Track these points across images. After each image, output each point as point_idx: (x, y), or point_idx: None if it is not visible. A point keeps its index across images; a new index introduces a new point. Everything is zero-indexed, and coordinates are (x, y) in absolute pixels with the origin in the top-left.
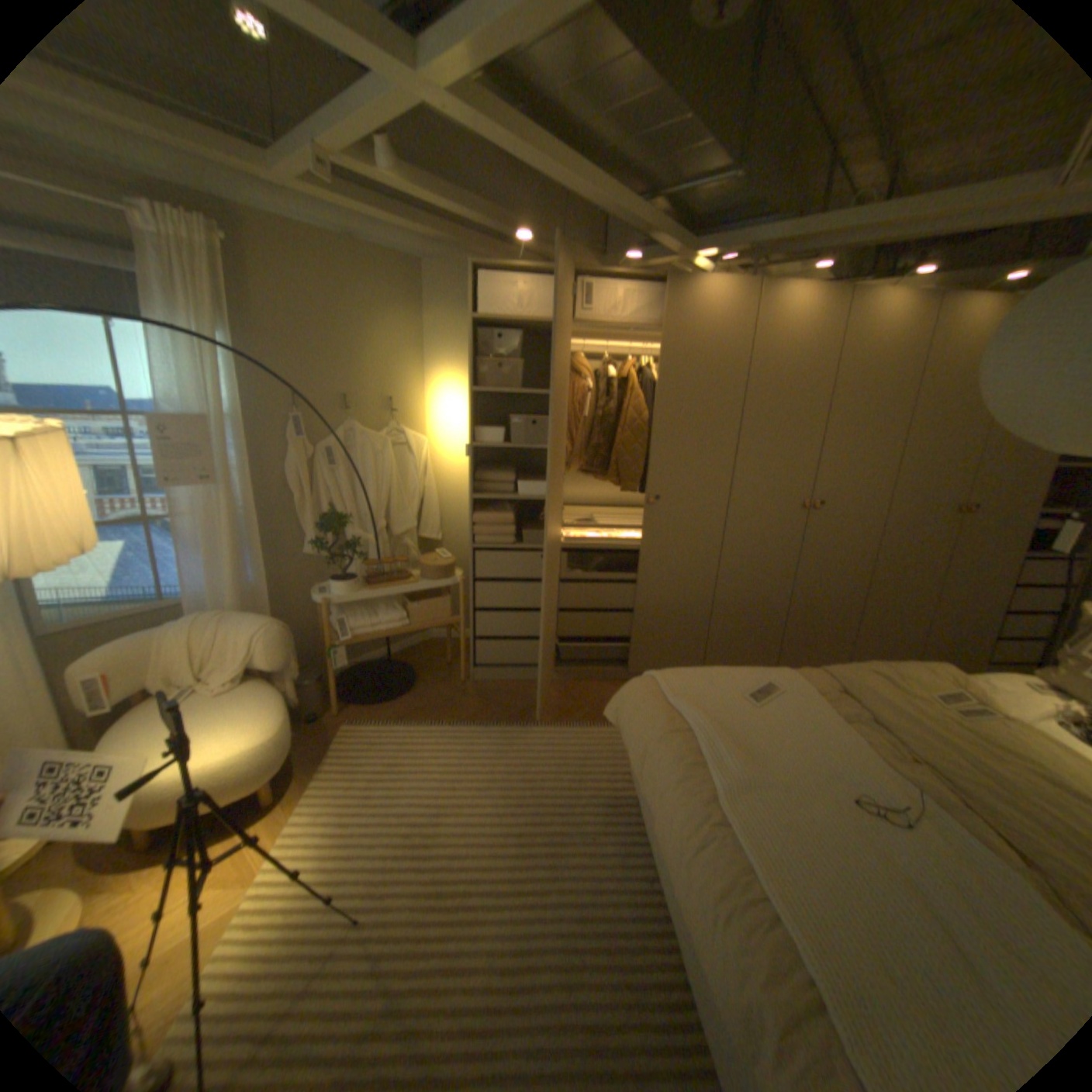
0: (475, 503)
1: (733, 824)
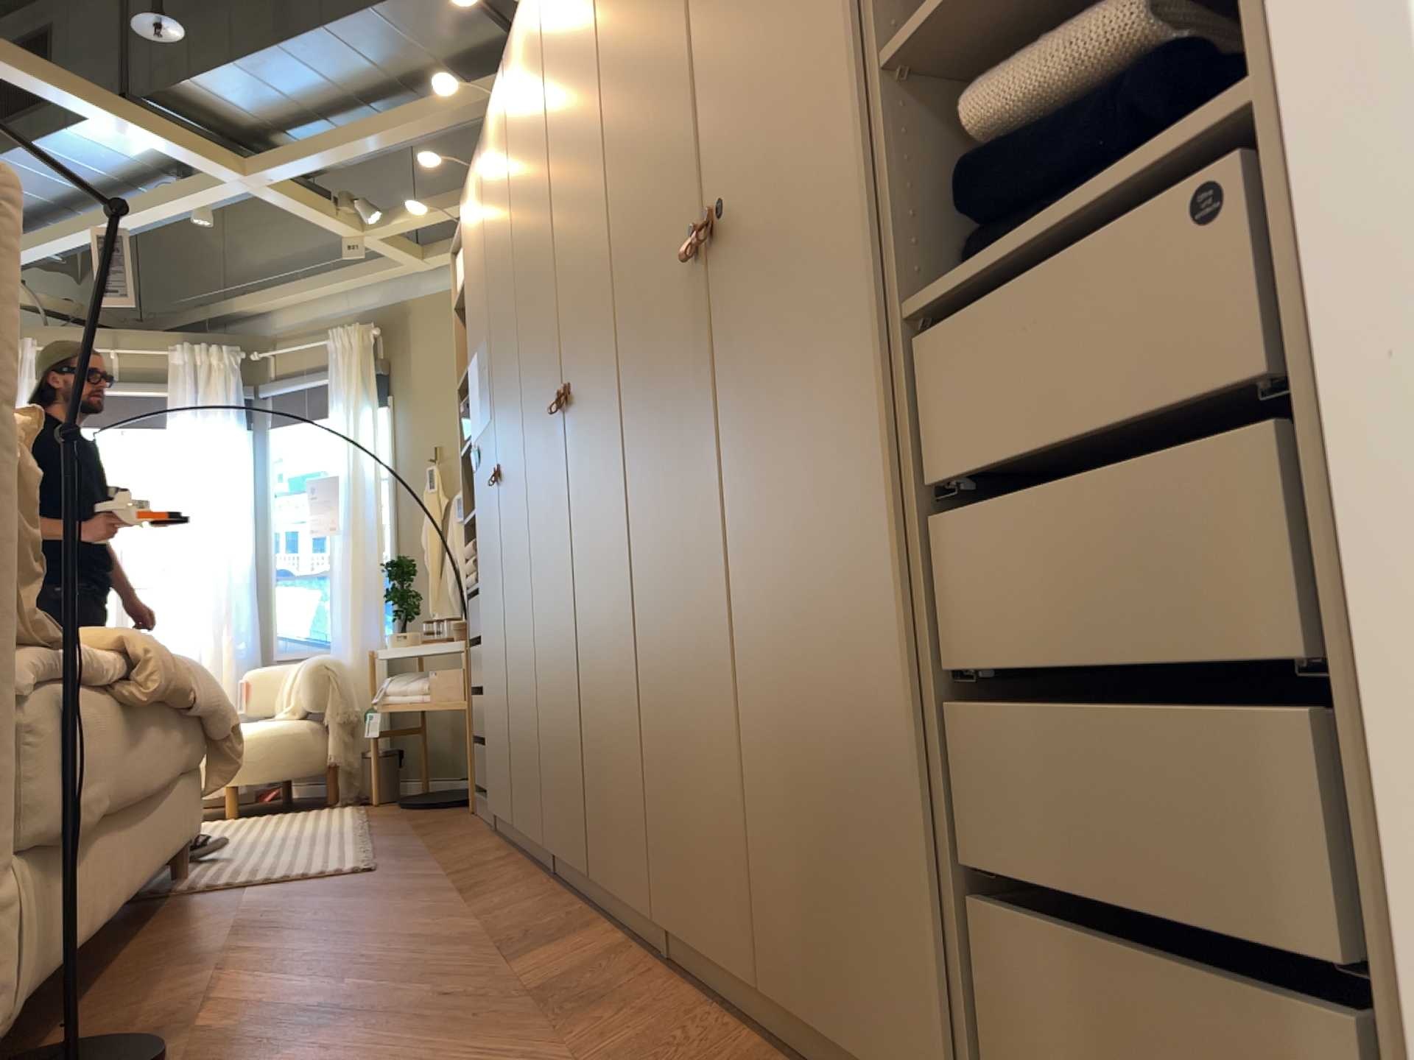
0: None
1: None
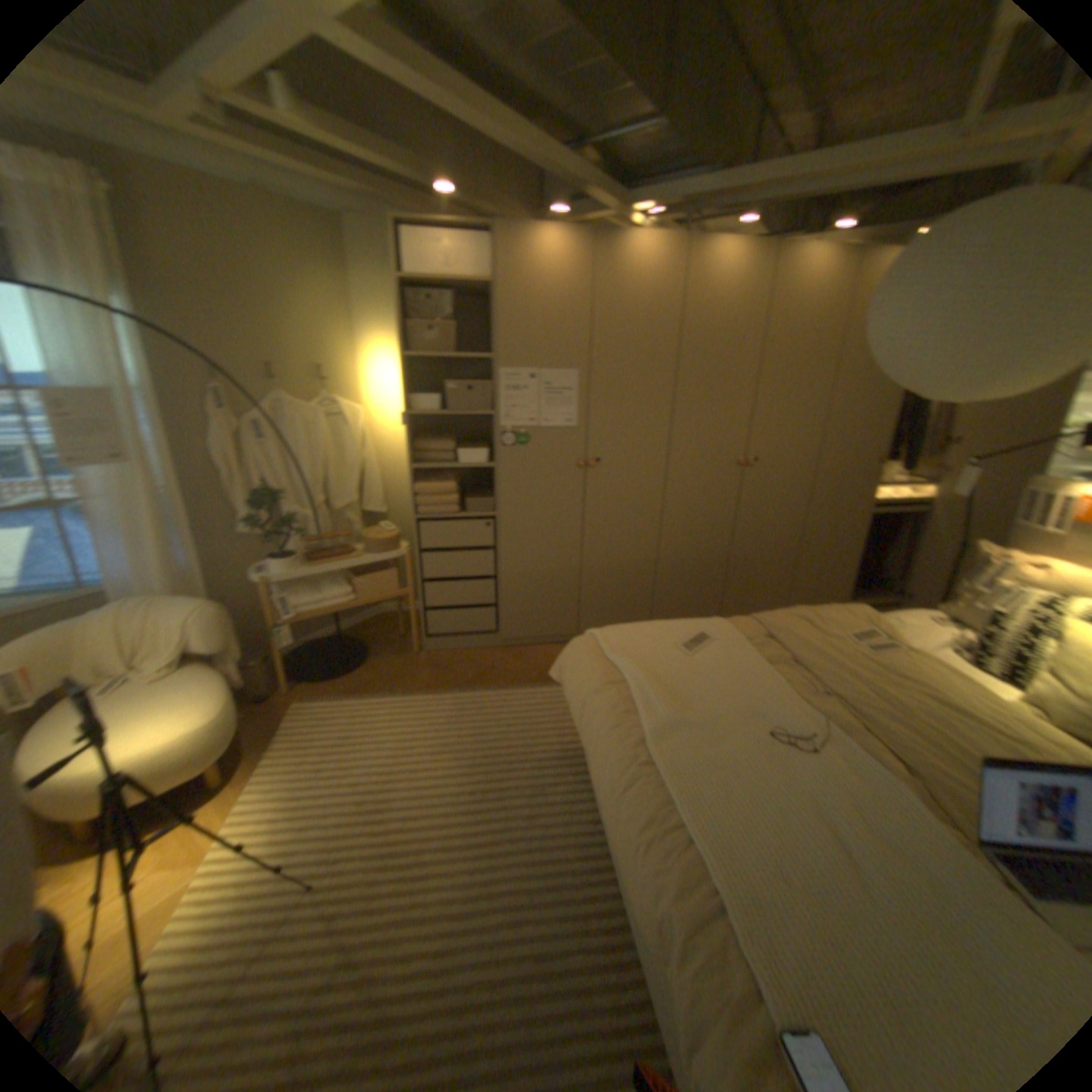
0: (414, 474)
1: (657, 762)
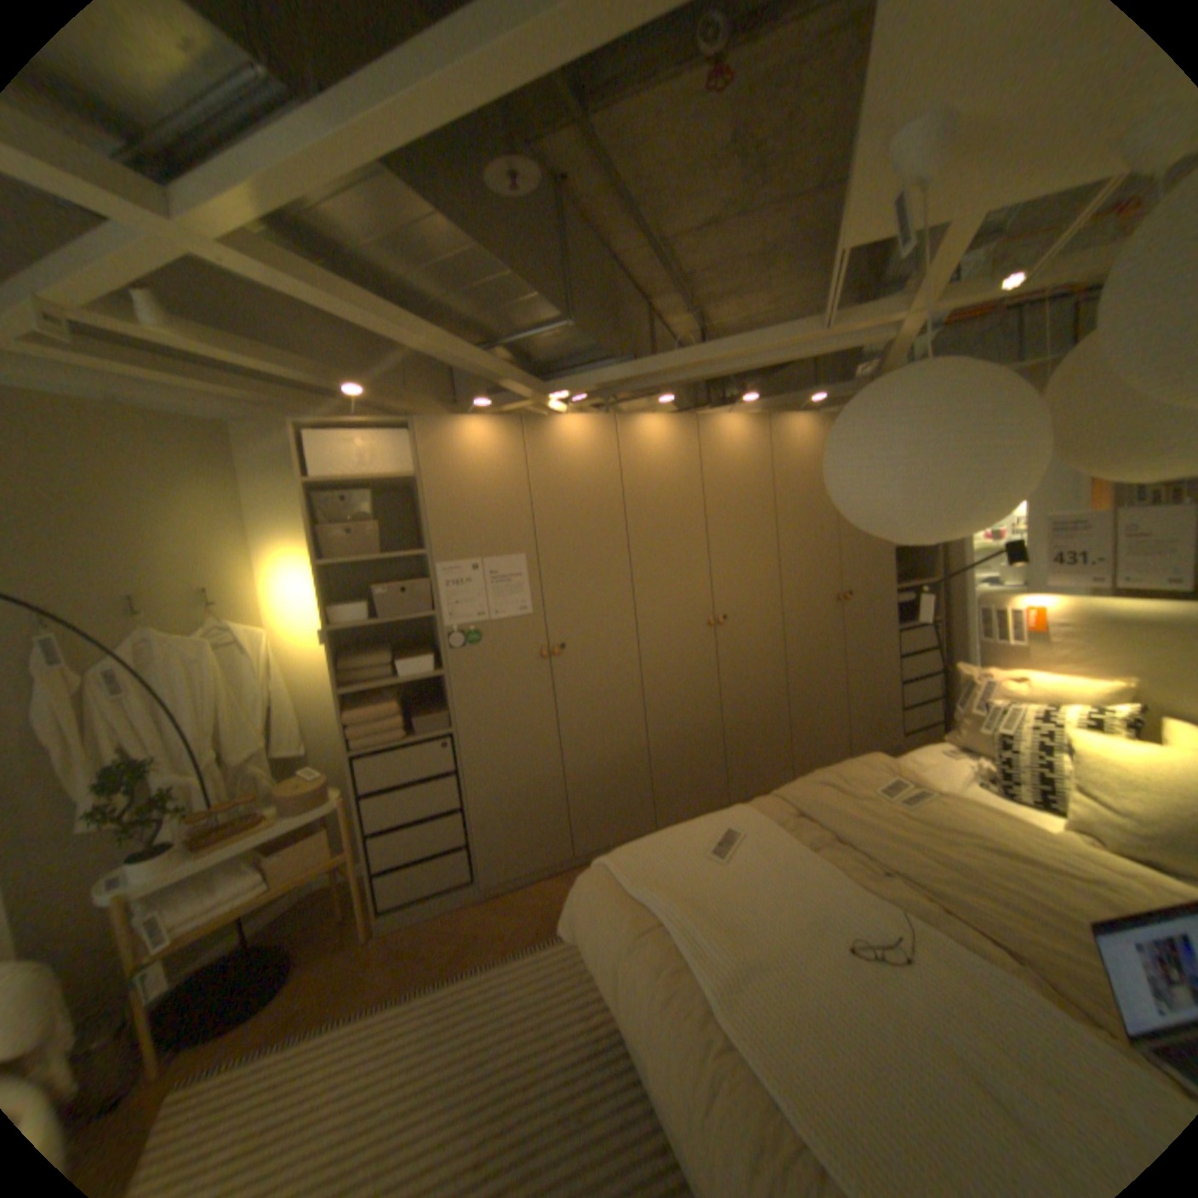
0: (344, 699)
1: (739, 1045)
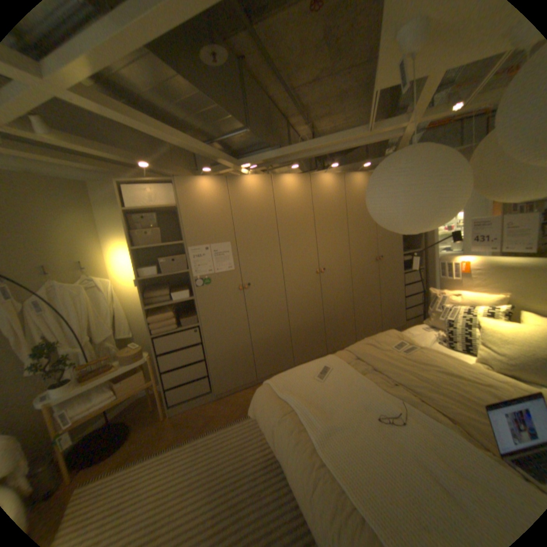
0: (148, 311)
1: (327, 464)
